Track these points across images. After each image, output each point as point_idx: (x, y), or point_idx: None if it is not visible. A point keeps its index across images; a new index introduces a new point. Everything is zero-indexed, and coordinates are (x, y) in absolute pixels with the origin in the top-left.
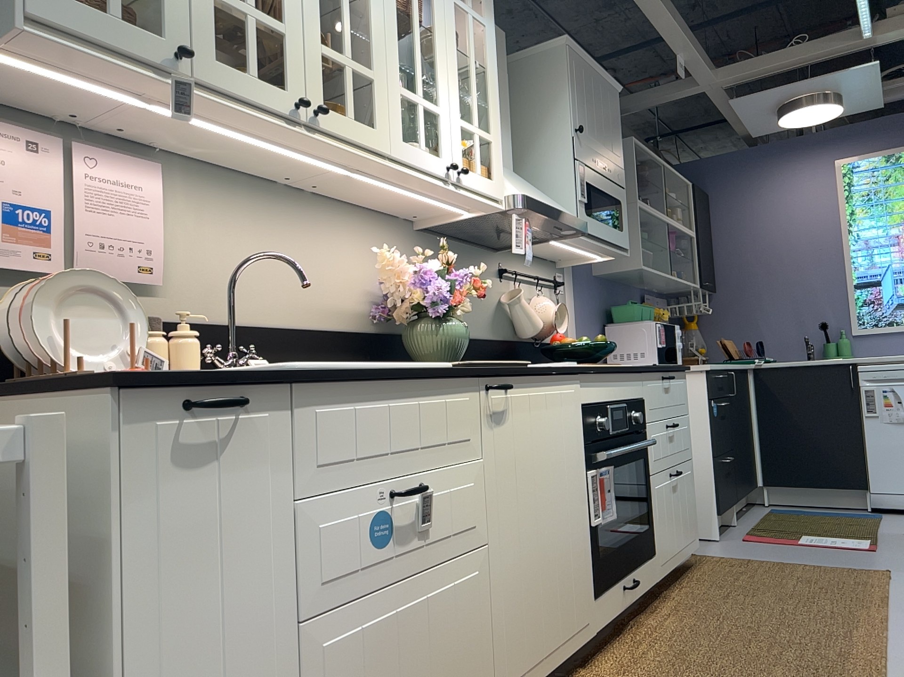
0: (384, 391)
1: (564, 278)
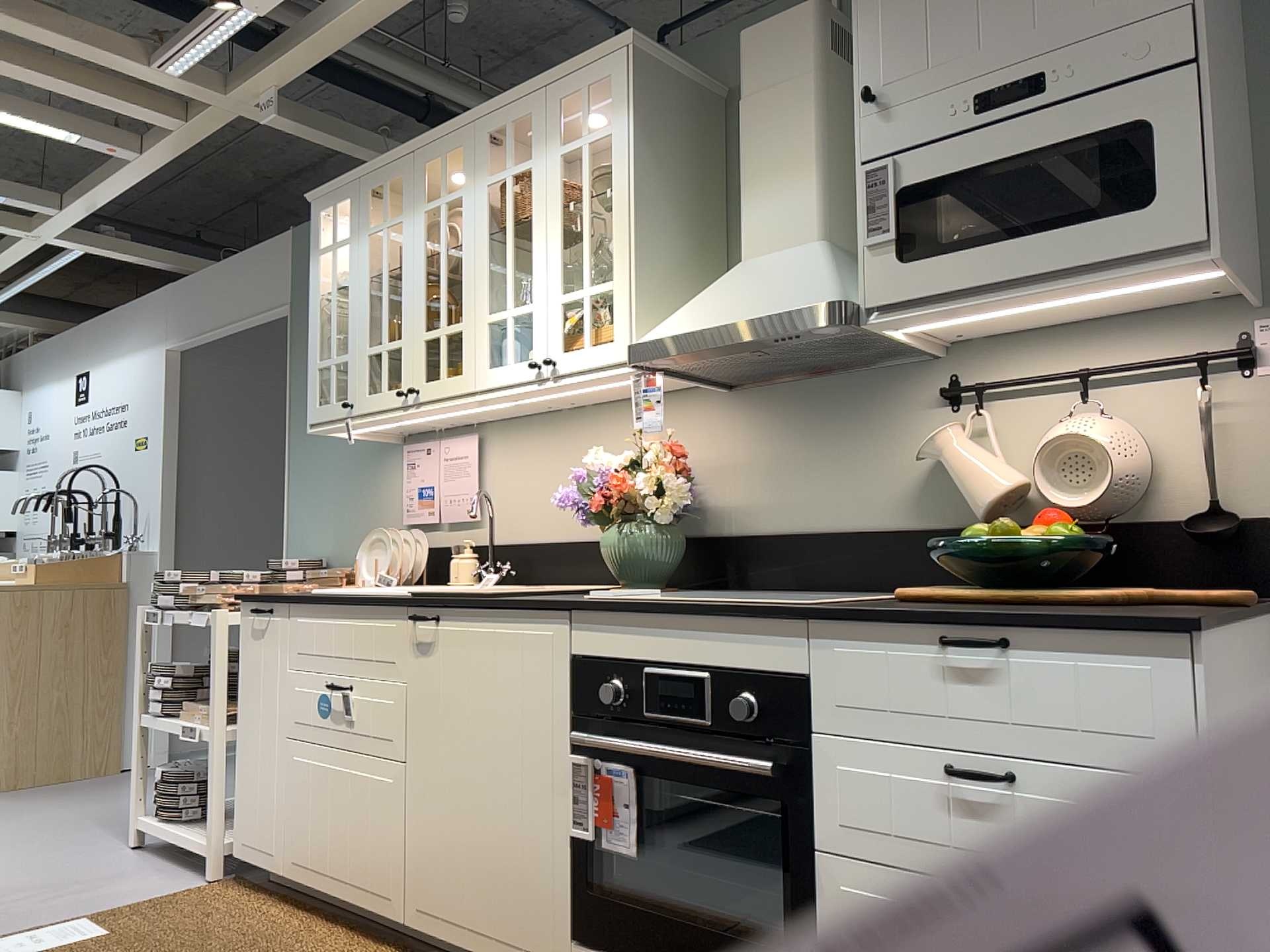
0: (332, 611)
1: None
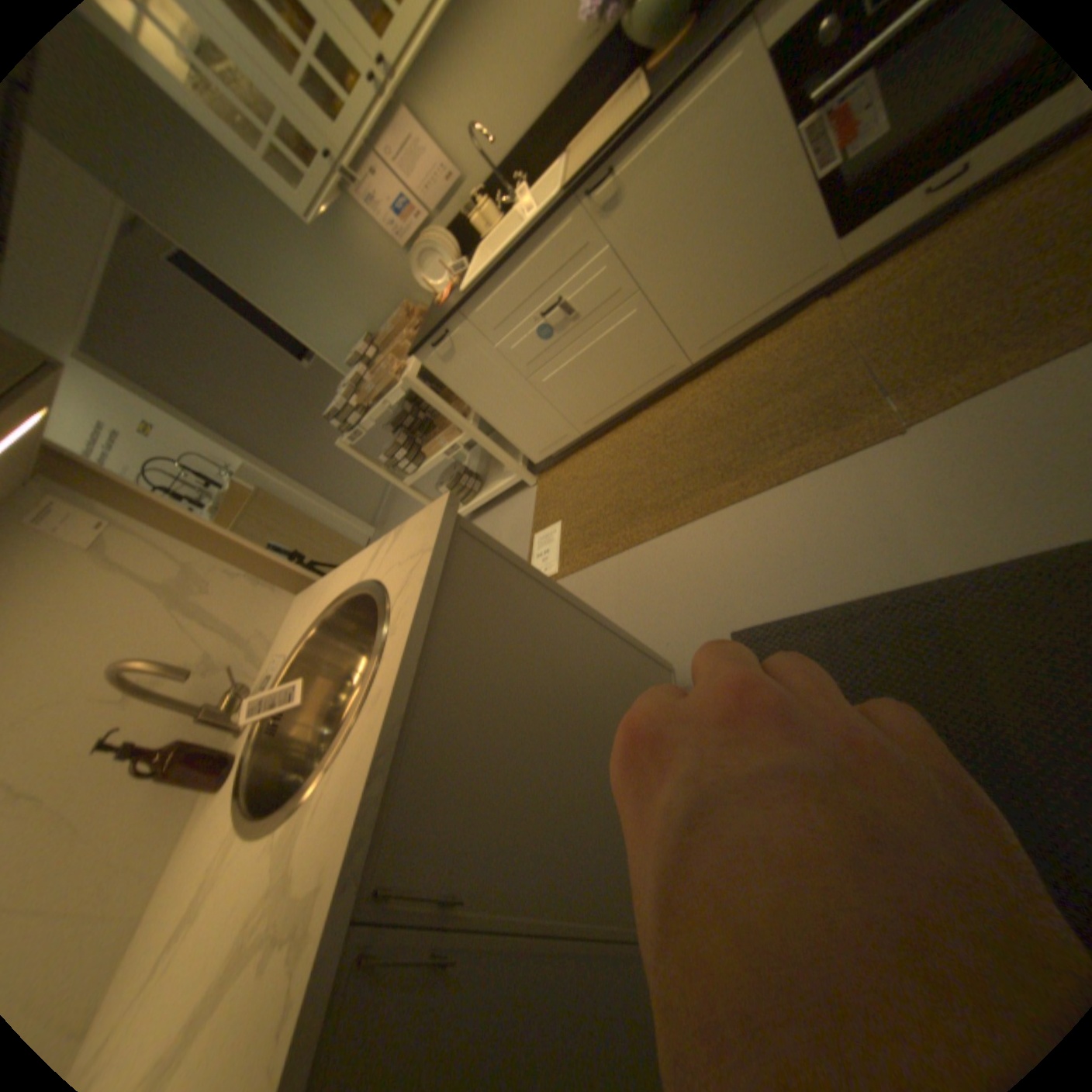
0: (504, 272)
1: None
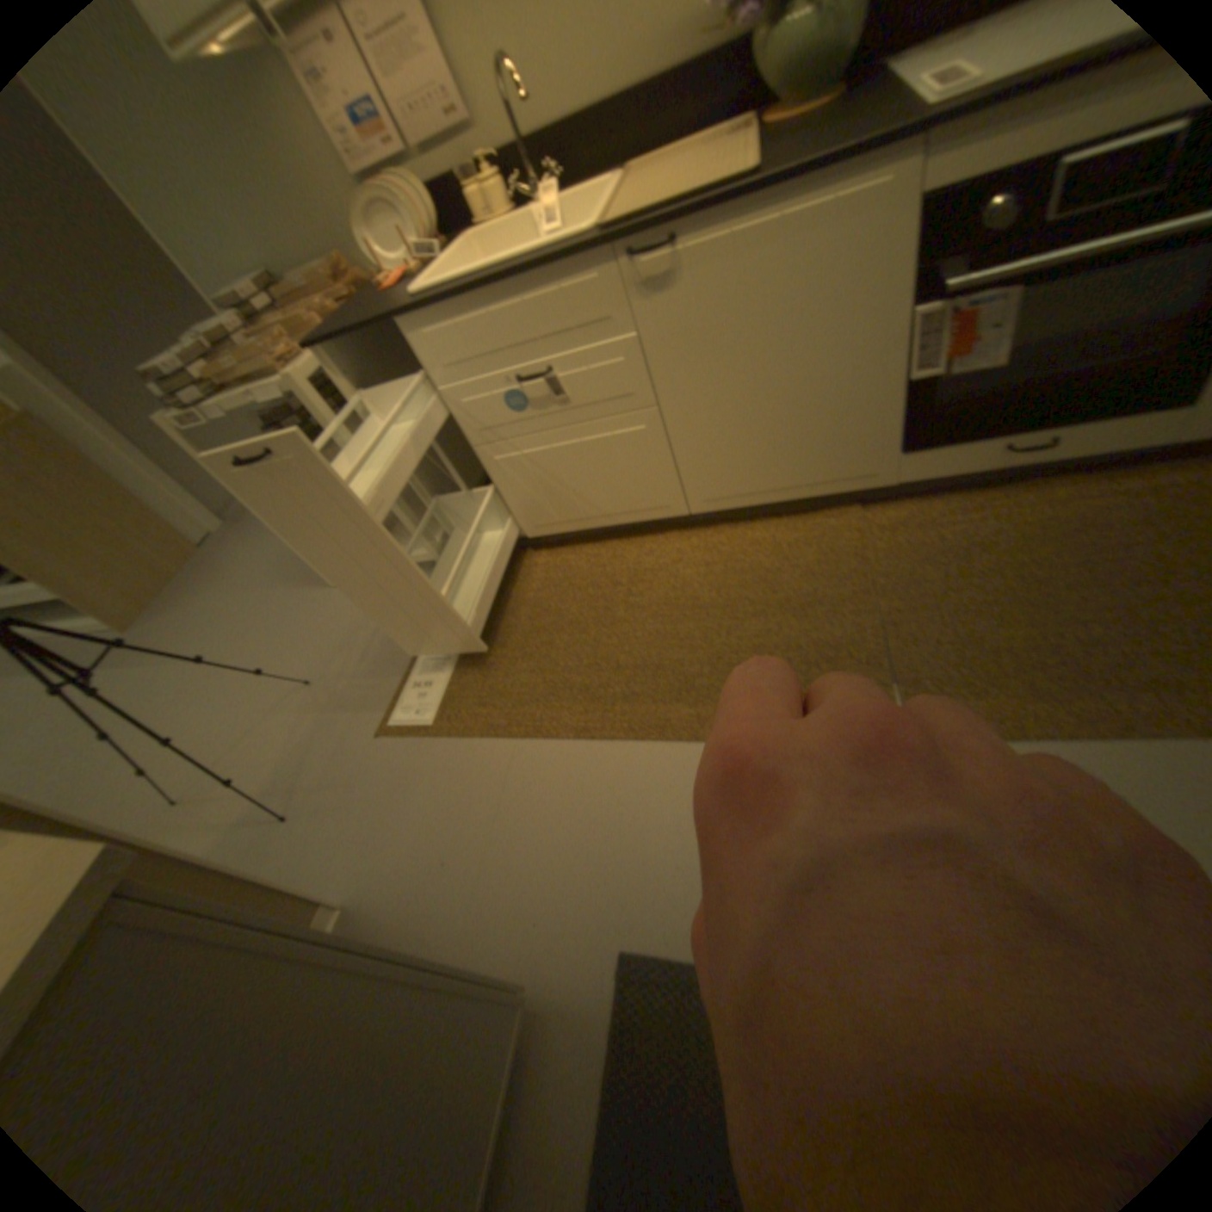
0: (482, 300)
1: None
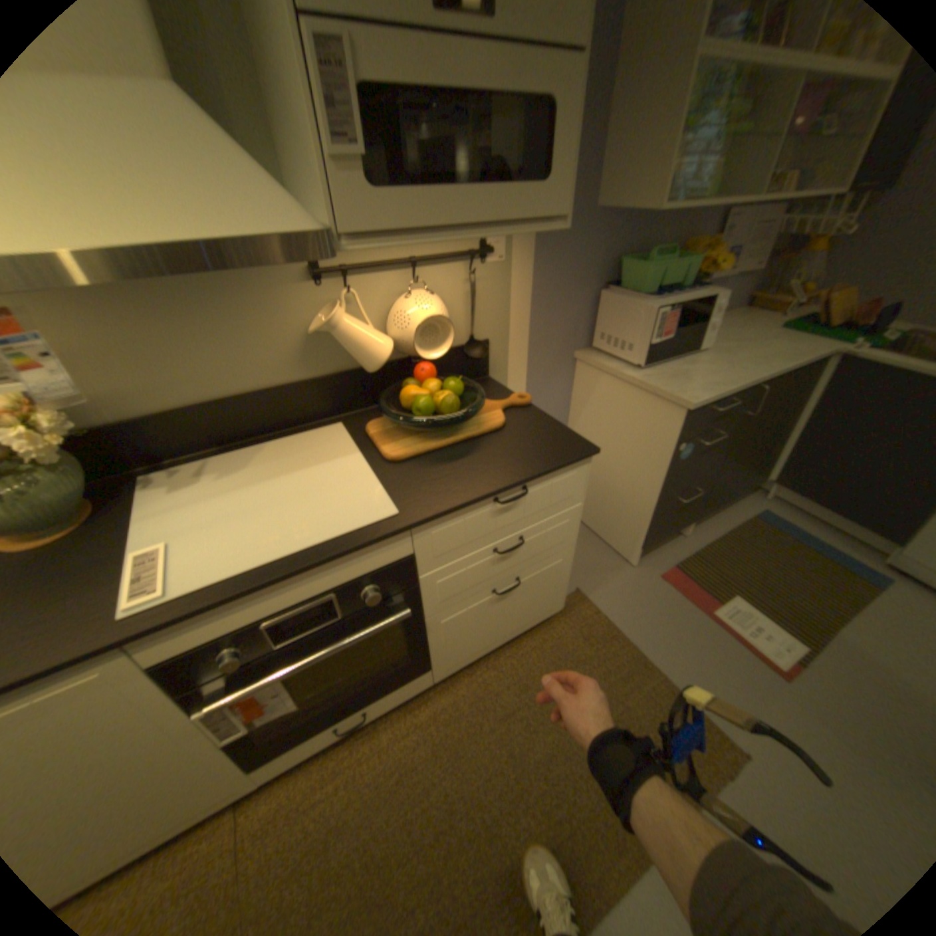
0: None
1: (503, 234)
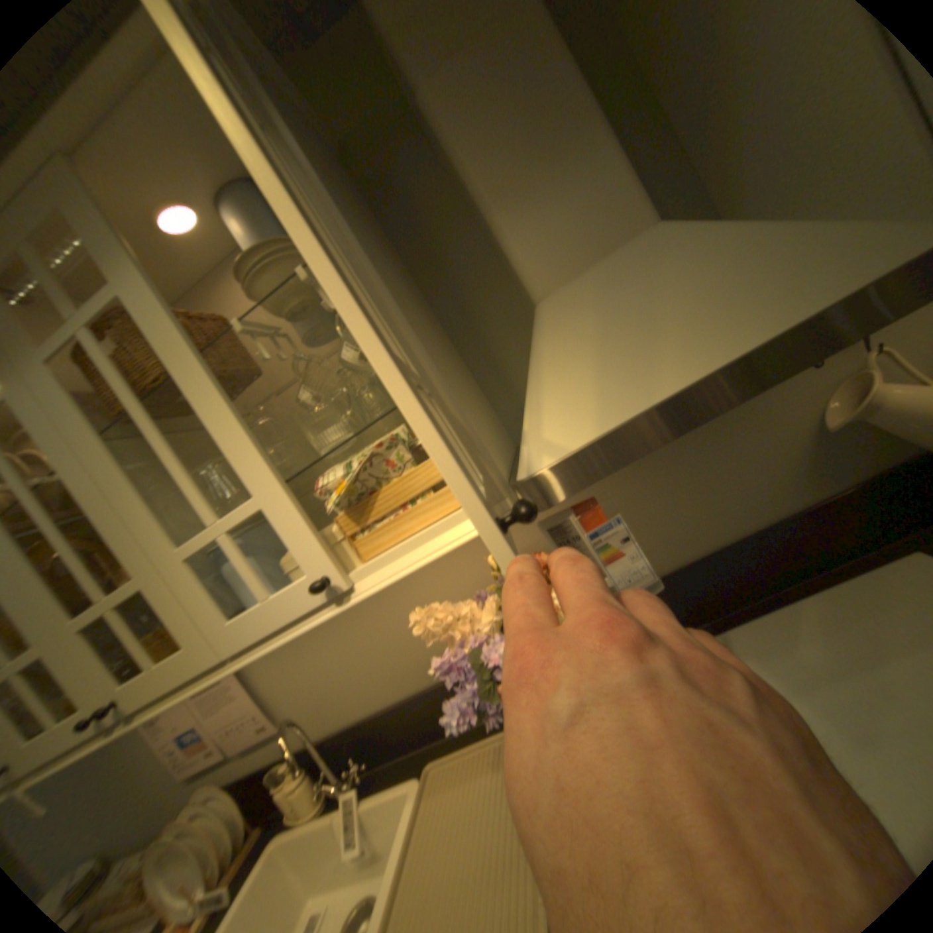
0: None
1: None
